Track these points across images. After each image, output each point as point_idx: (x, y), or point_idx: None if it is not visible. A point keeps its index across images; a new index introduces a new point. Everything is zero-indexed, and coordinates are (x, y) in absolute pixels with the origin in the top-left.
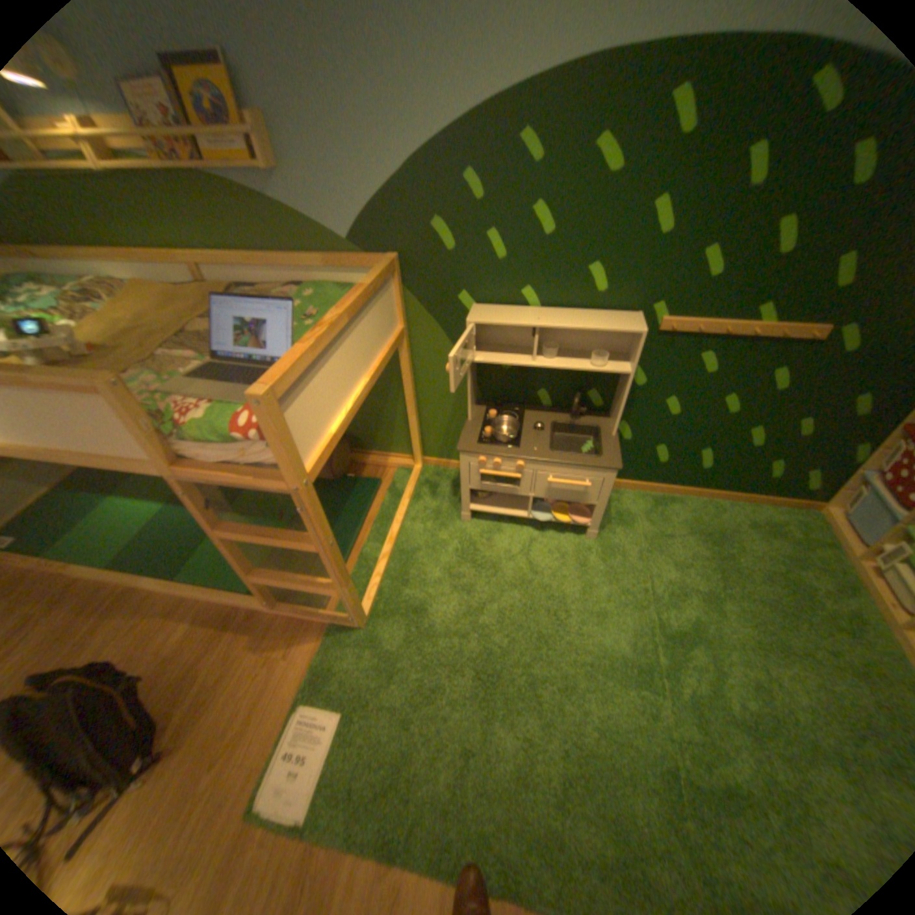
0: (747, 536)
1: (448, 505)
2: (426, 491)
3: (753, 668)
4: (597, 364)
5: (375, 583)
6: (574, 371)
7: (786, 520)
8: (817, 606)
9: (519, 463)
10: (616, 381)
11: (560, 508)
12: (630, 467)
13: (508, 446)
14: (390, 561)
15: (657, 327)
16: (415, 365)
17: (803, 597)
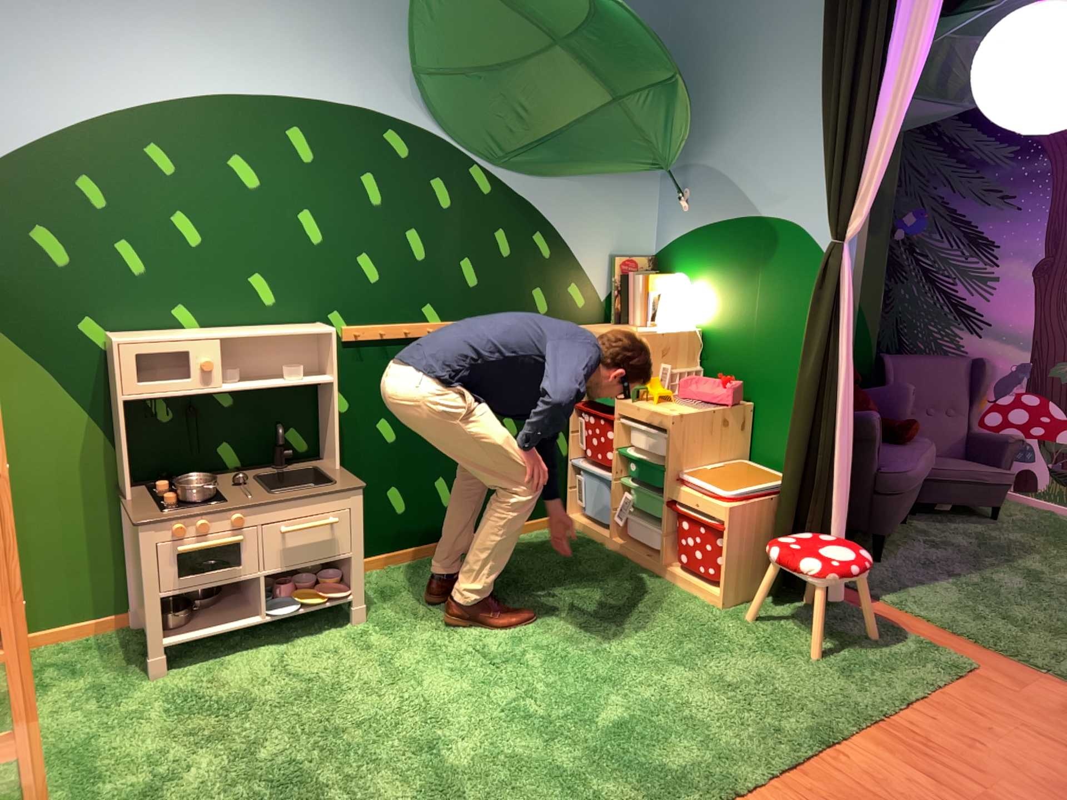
0: (518, 561)
1: (111, 673)
2: (54, 674)
3: (582, 642)
4: (292, 379)
5: (37, 797)
6: (262, 406)
7: (544, 539)
8: (602, 583)
9: (236, 514)
10: (315, 409)
11: (304, 594)
12: (367, 533)
13: (209, 503)
14: (44, 769)
15: (339, 337)
16: (5, 442)
17: (589, 581)
